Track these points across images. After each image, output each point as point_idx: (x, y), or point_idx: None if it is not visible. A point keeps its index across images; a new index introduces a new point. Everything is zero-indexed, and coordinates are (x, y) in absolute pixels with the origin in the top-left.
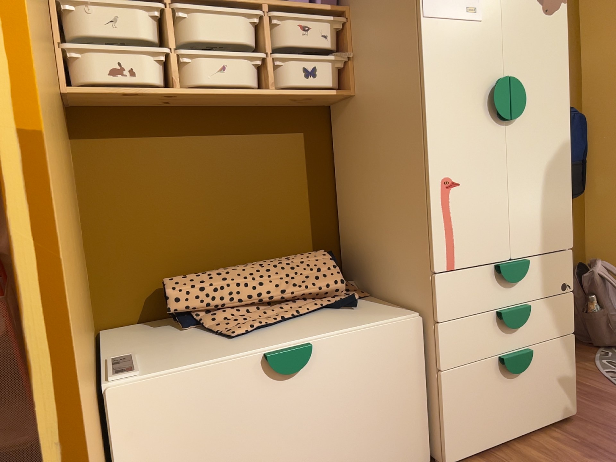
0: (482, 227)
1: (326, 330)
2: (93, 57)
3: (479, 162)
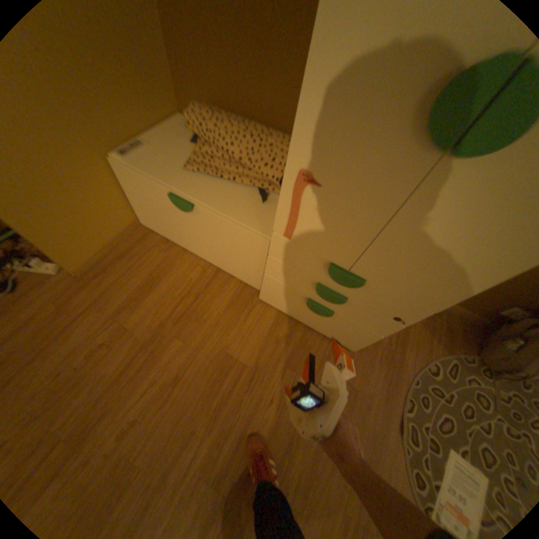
0: (330, 235)
1: (218, 203)
2: None
3: (360, 179)
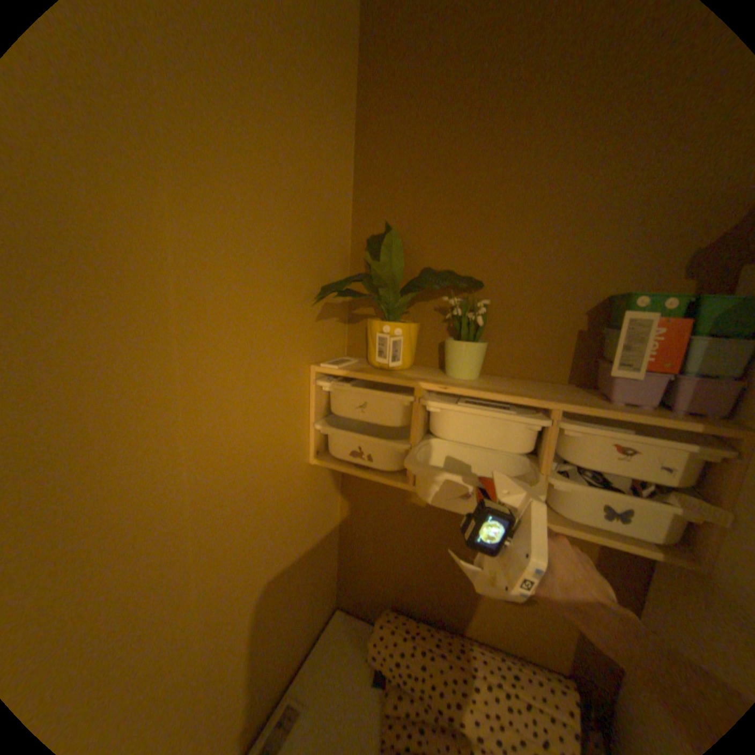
0: None
1: None
2: (340, 434)
3: None
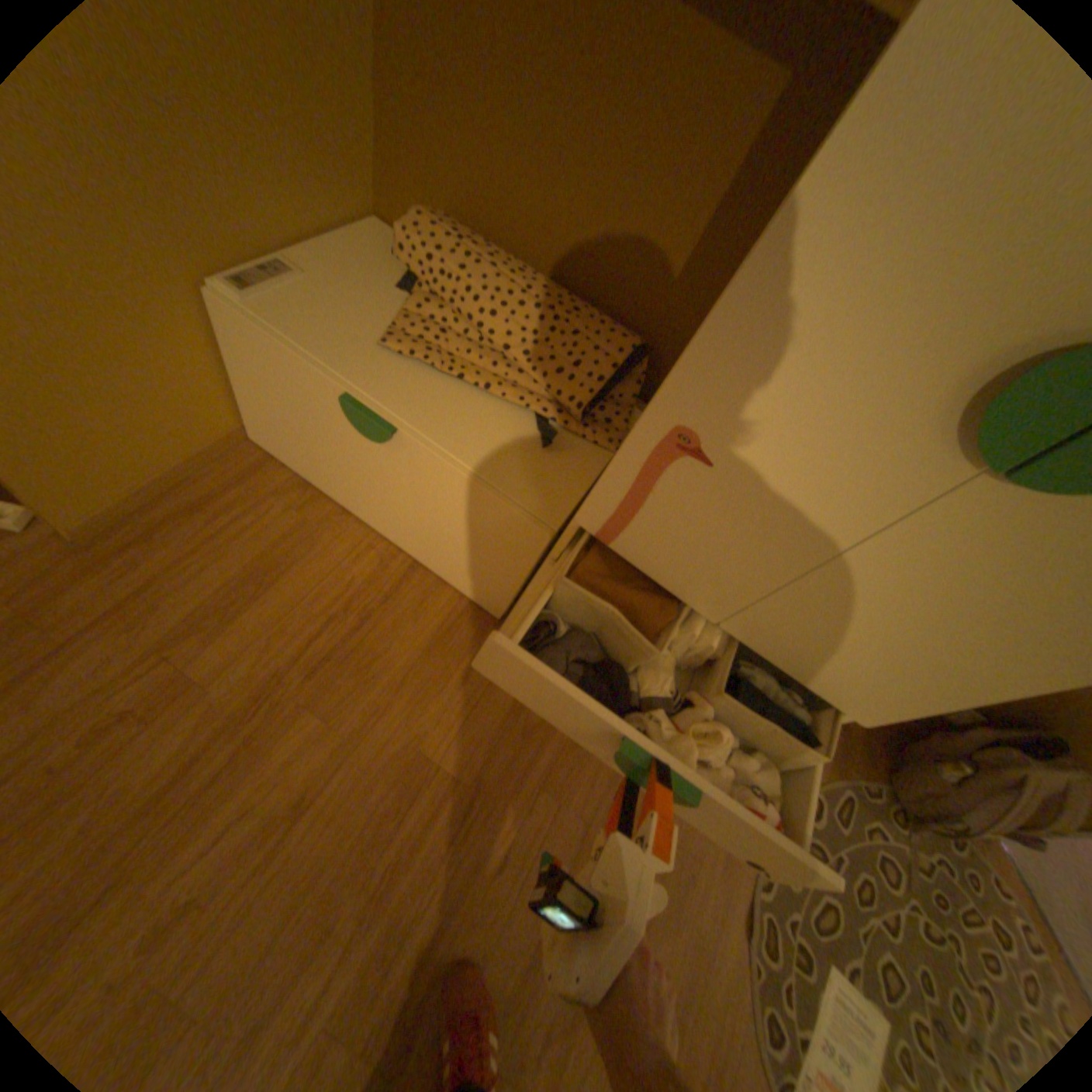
0: (702, 555)
1: (450, 434)
2: None
3: (803, 473)
